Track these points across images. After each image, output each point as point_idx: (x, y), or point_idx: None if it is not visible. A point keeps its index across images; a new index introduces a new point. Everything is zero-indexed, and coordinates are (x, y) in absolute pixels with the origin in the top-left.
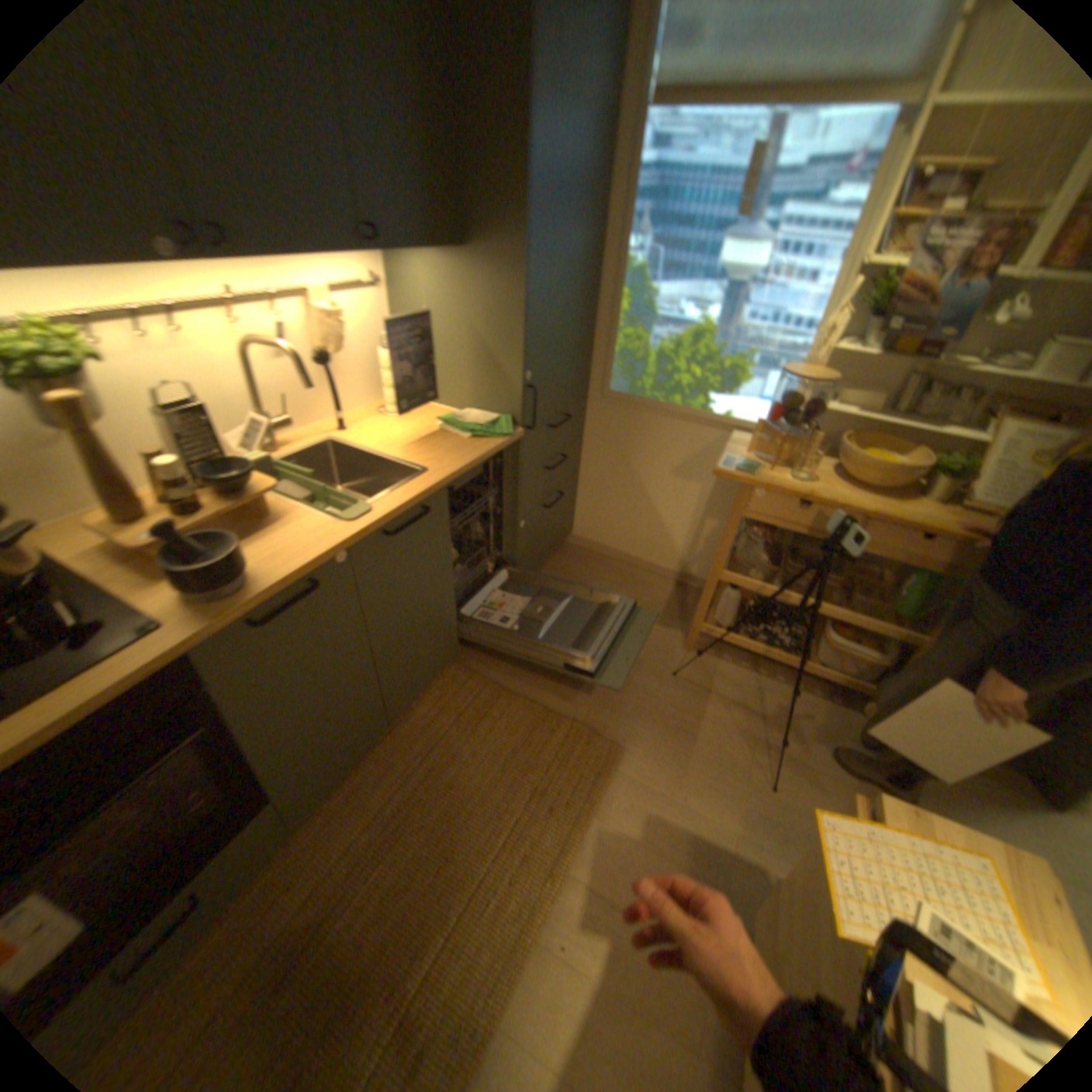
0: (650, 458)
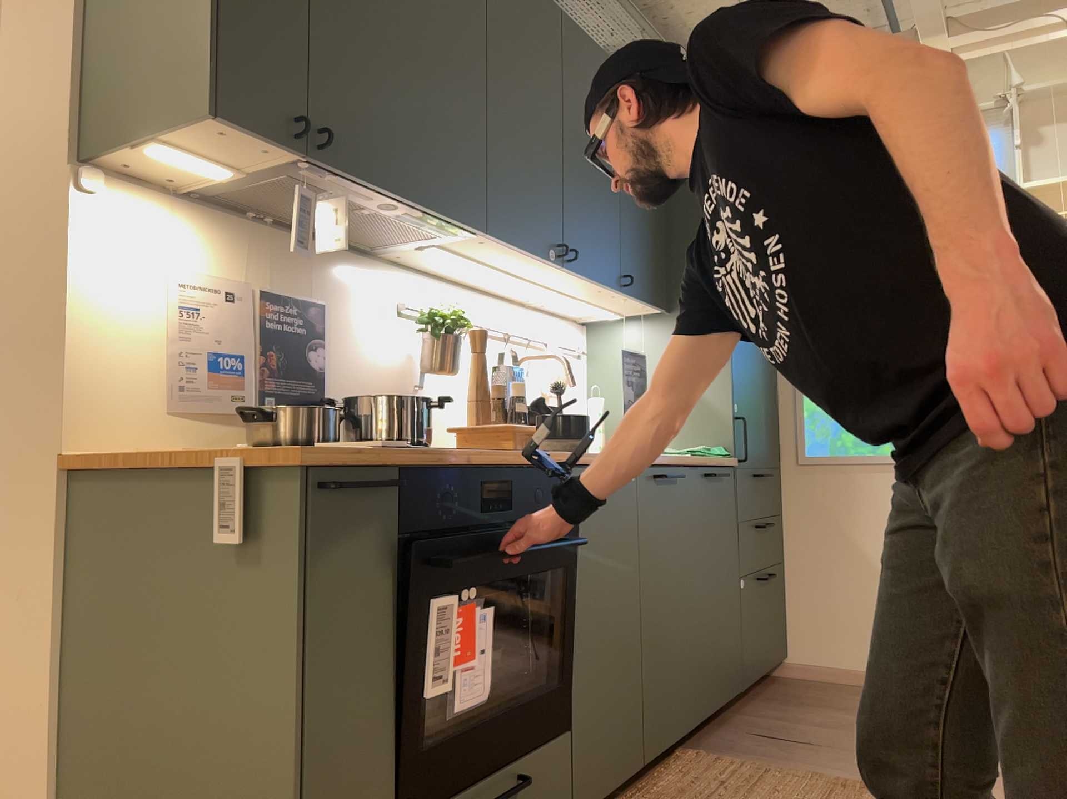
0: (874, 523)
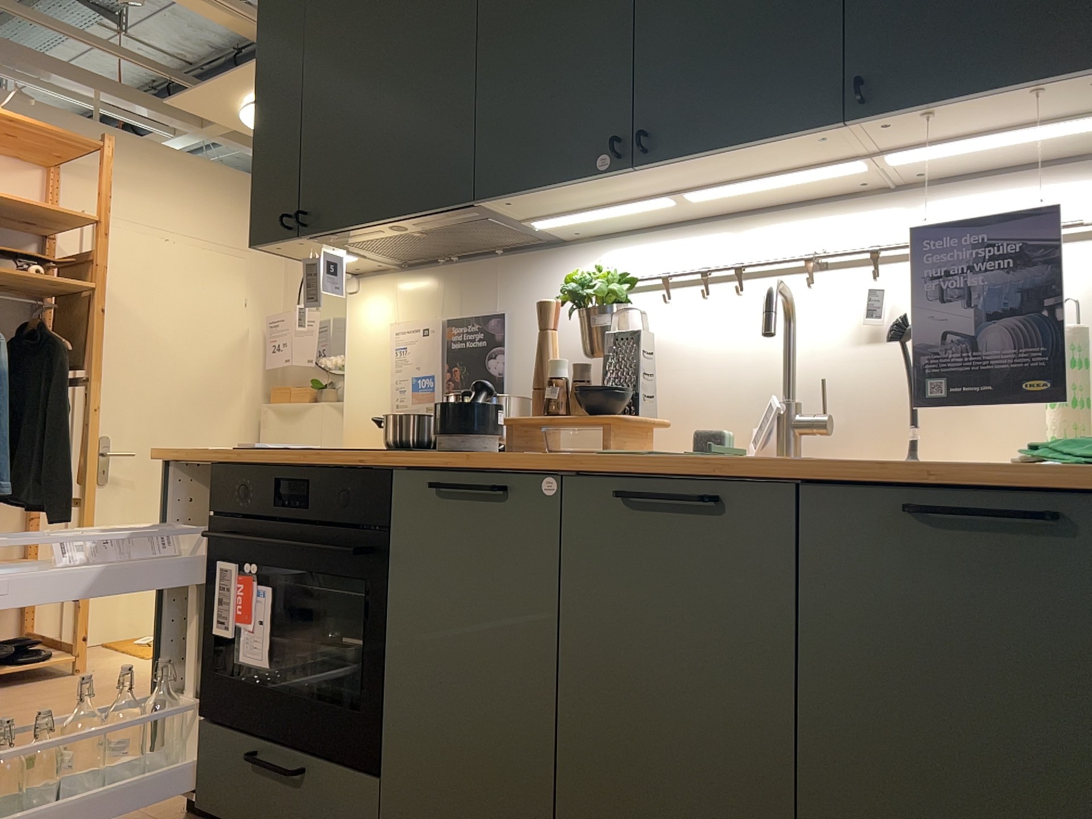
0: None
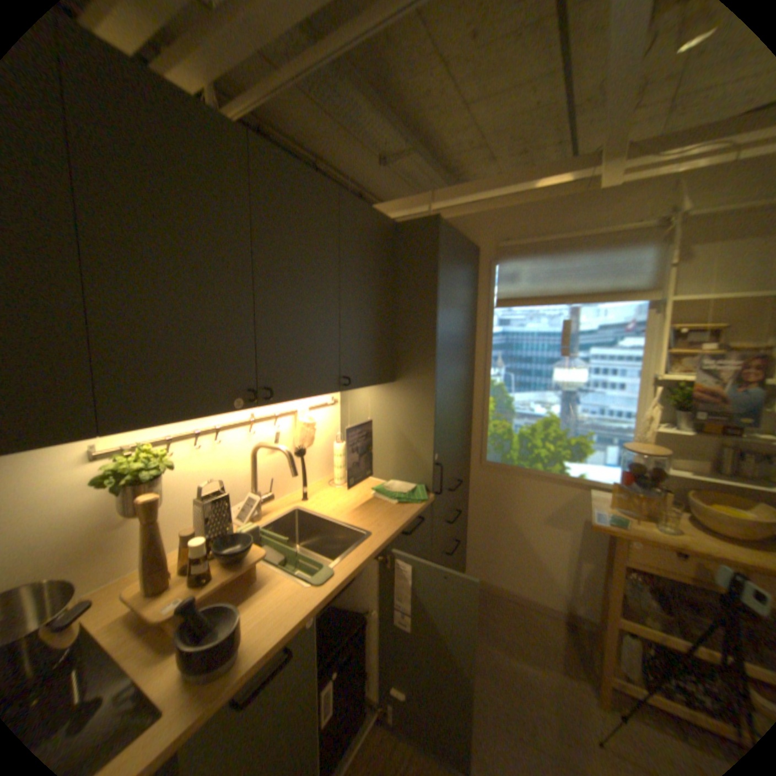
0: (525, 510)
